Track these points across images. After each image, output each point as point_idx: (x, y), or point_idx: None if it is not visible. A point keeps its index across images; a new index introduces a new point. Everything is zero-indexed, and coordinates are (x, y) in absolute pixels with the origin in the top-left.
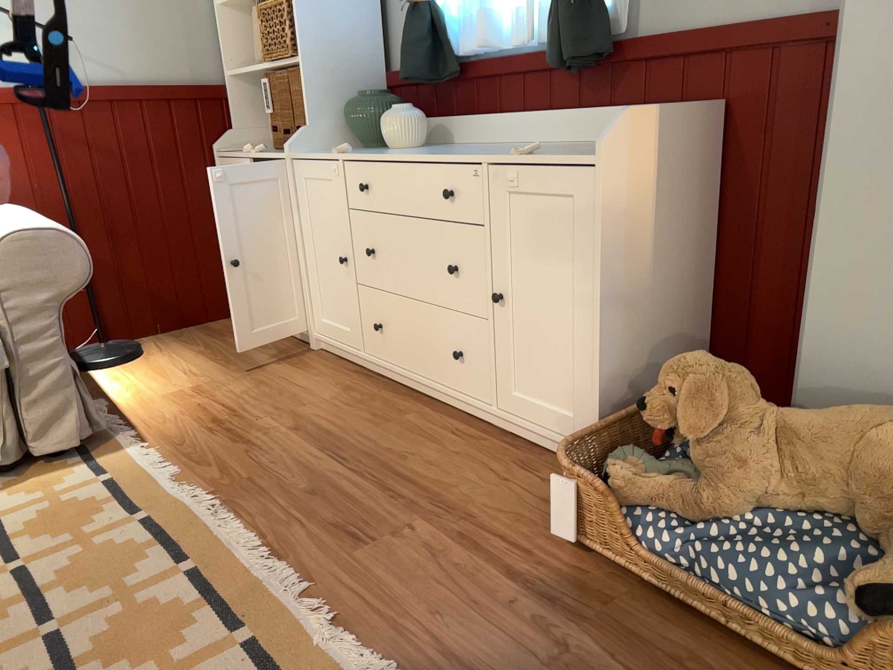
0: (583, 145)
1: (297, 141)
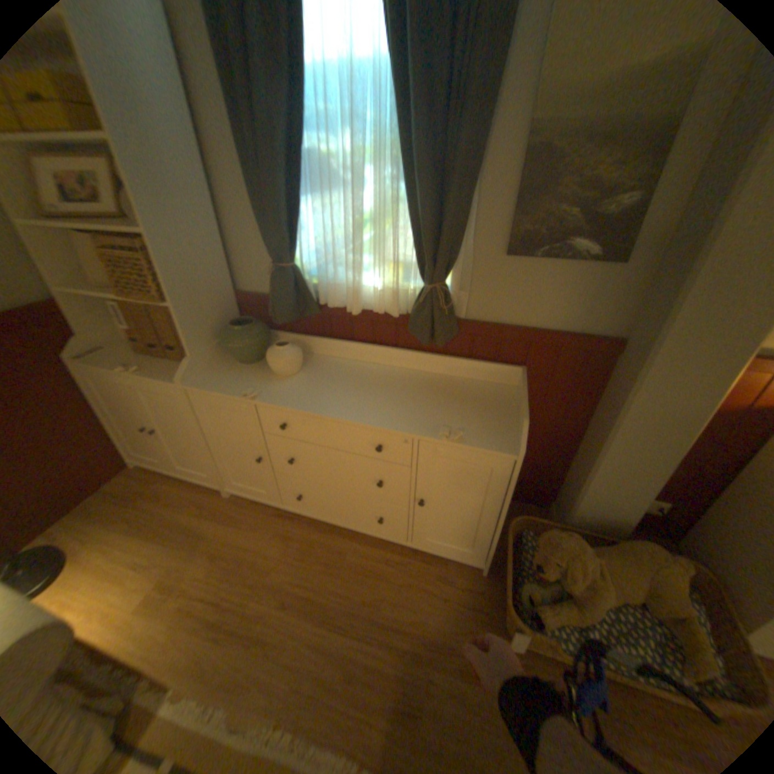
0: (435, 379)
1: (186, 372)
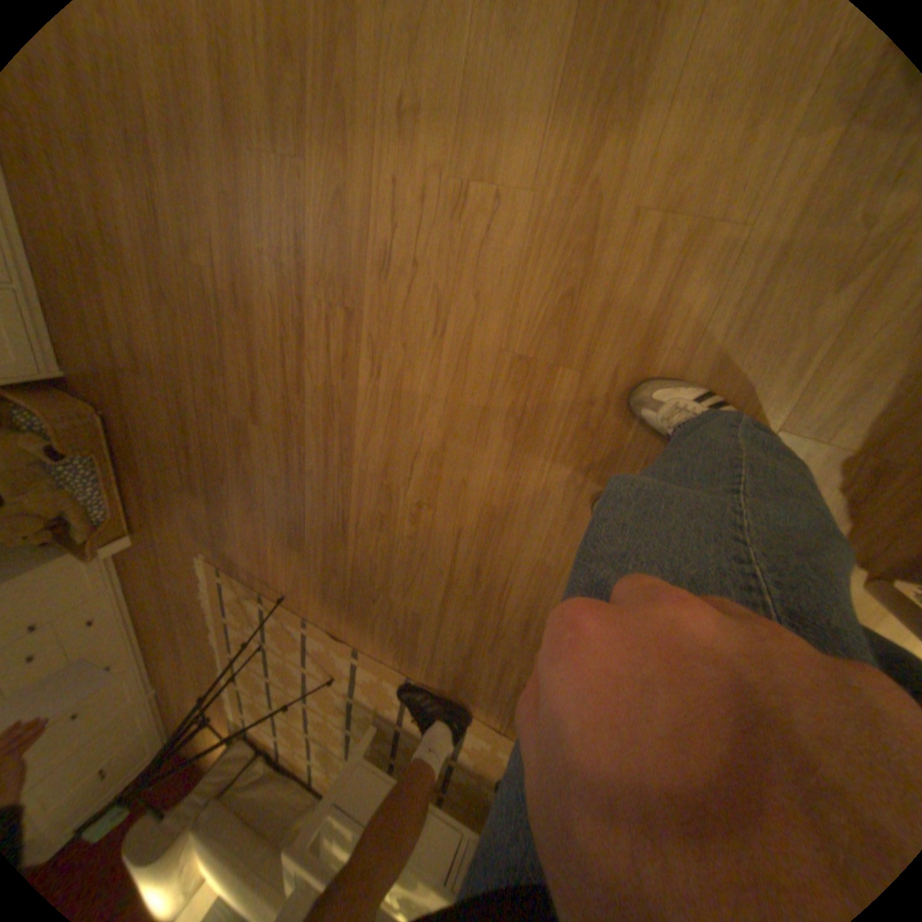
0: None
1: None
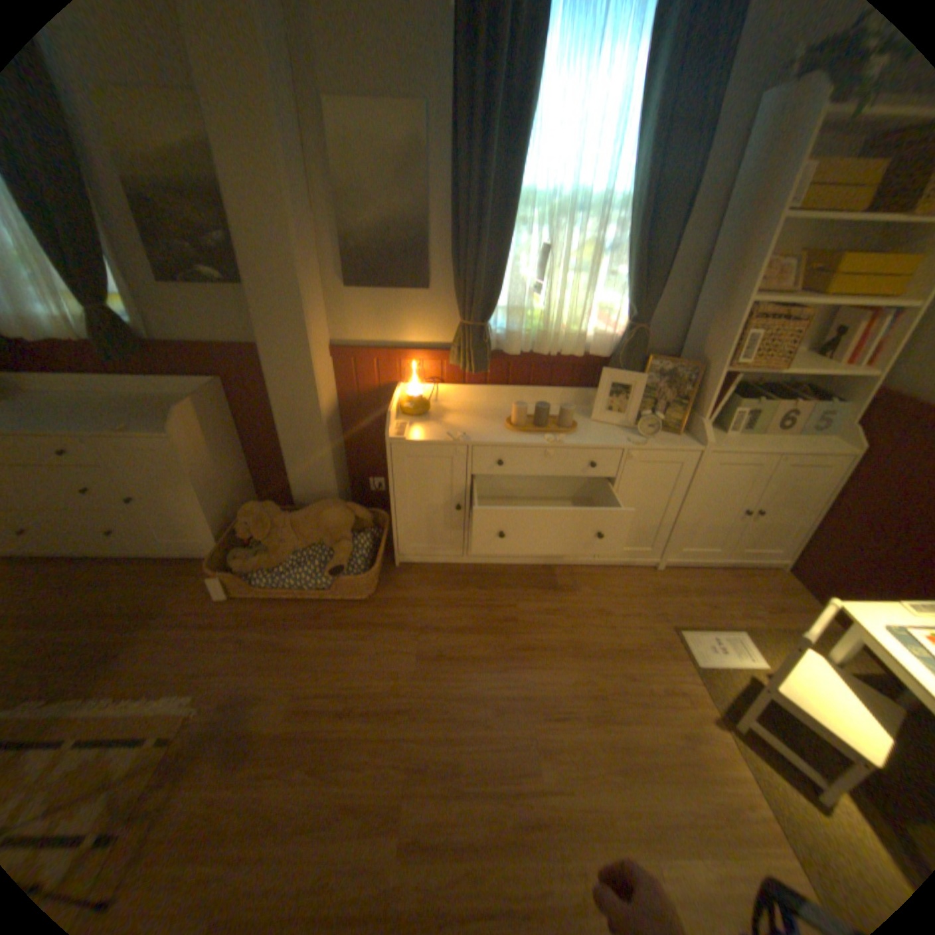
0: (143, 398)
1: None
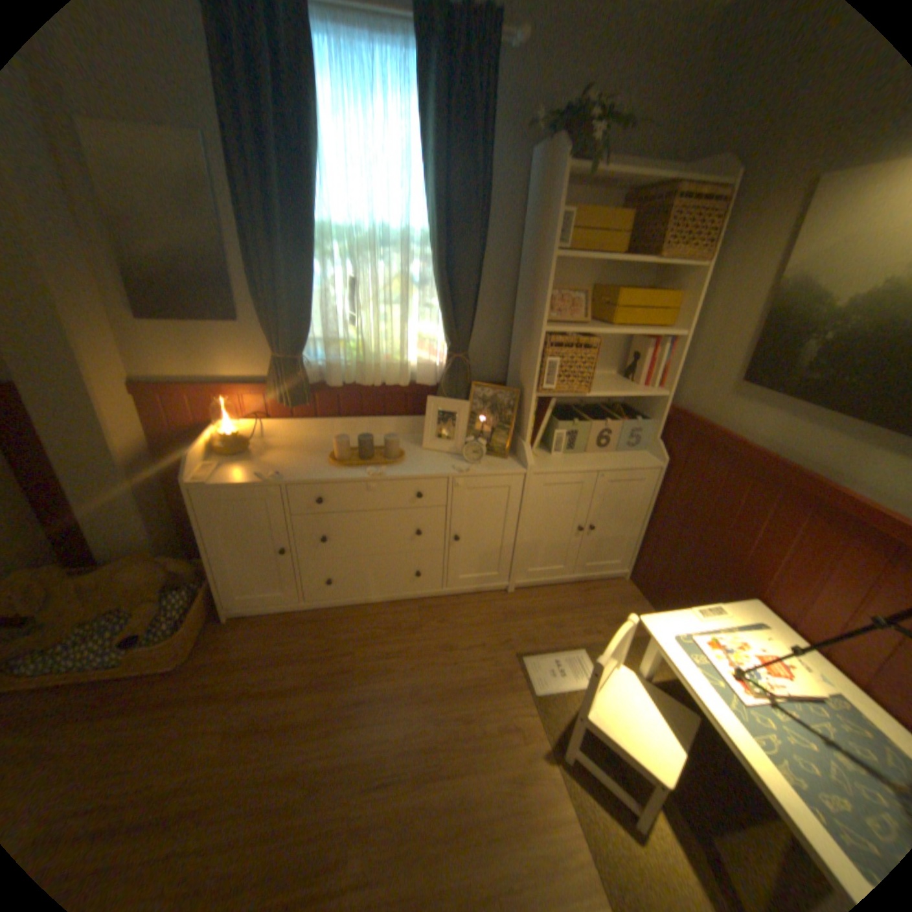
0: None
1: None
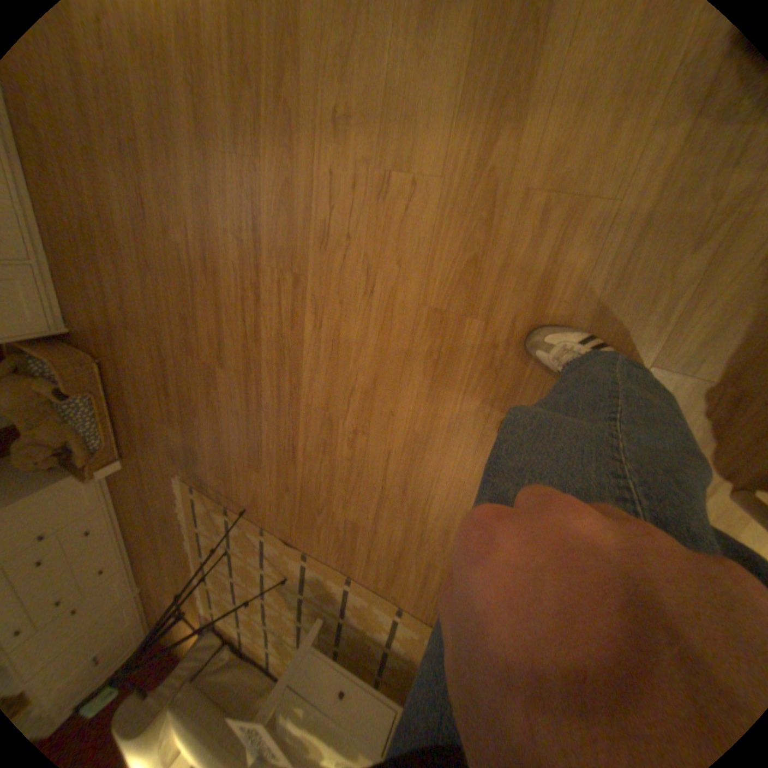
0: None
1: None
